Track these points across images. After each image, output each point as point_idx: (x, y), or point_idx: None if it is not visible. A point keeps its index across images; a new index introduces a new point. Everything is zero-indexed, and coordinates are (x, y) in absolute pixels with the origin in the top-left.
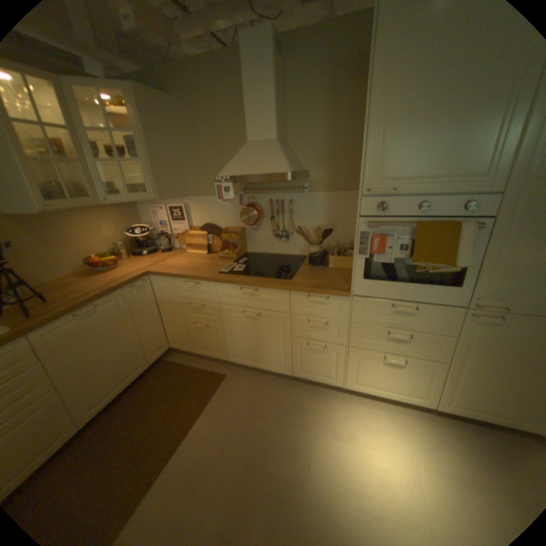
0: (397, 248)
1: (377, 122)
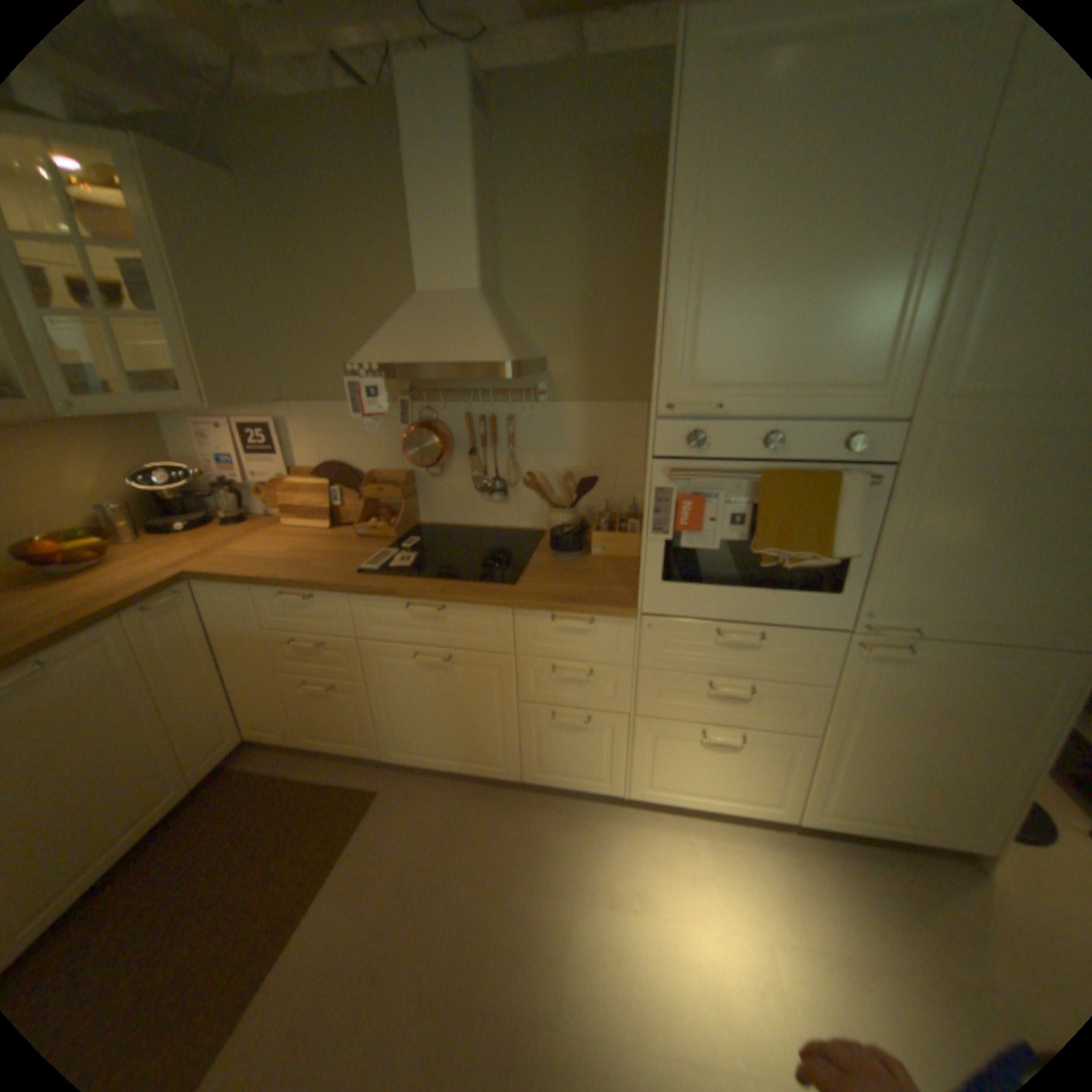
0: (725, 520)
1: (687, 272)
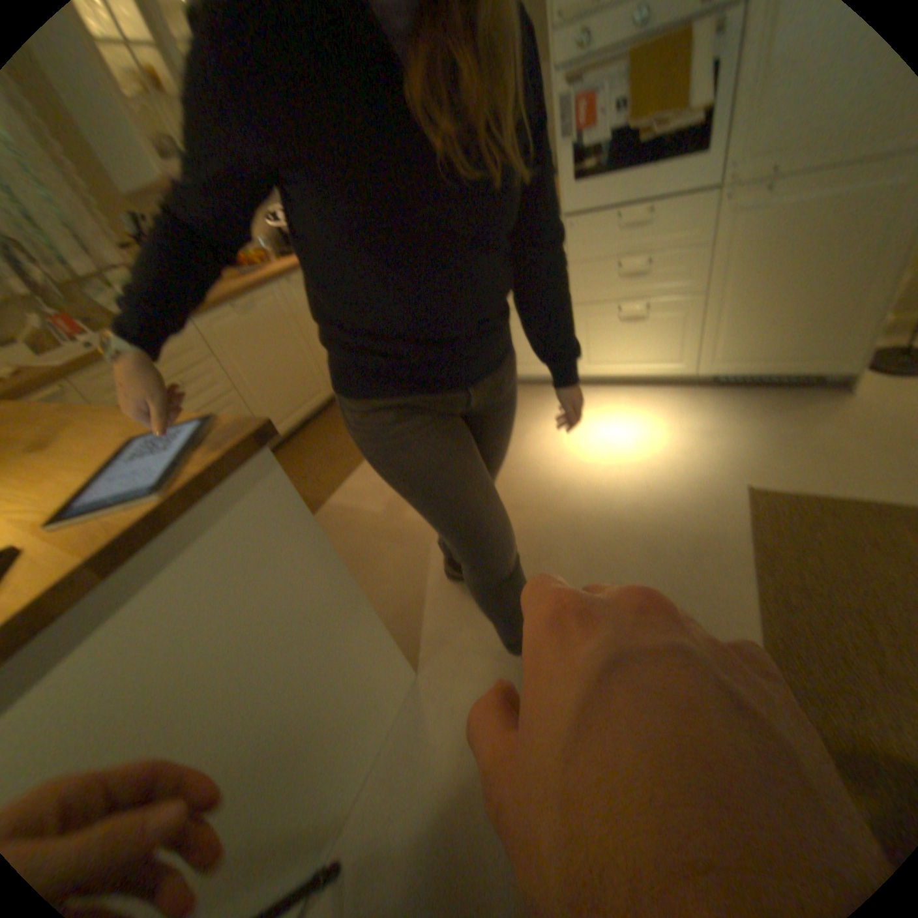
0: (612, 107)
1: None
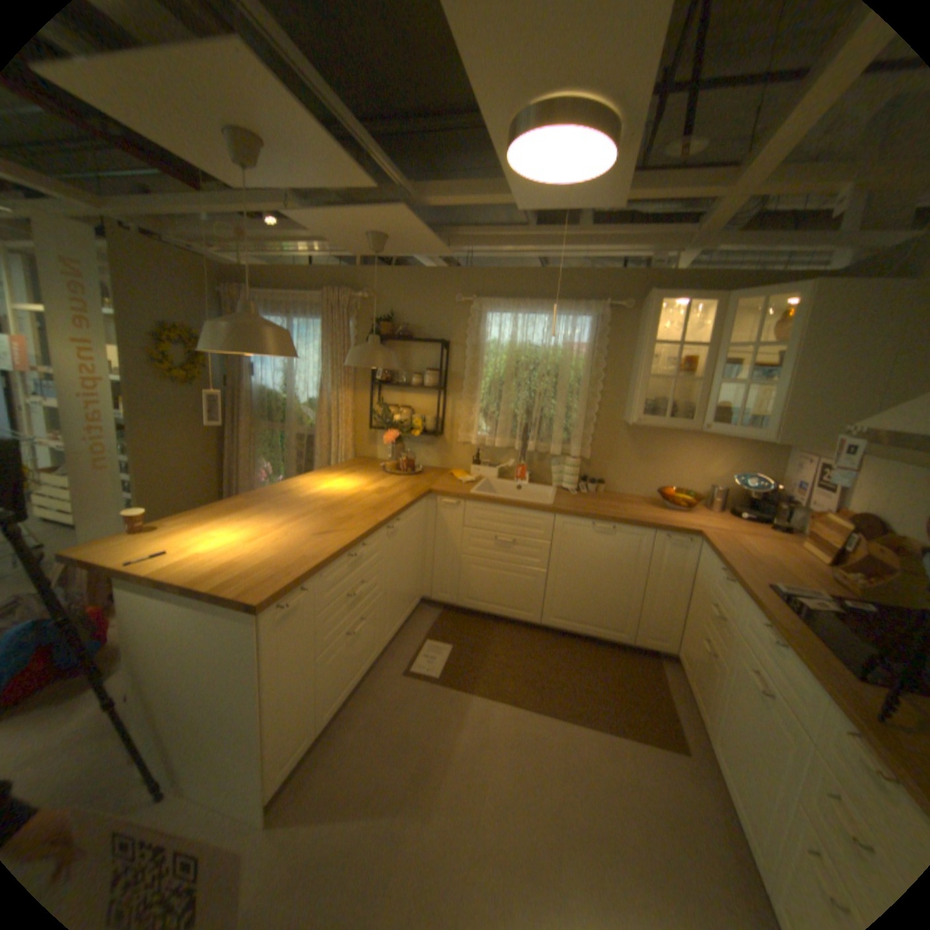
0: None
1: None
